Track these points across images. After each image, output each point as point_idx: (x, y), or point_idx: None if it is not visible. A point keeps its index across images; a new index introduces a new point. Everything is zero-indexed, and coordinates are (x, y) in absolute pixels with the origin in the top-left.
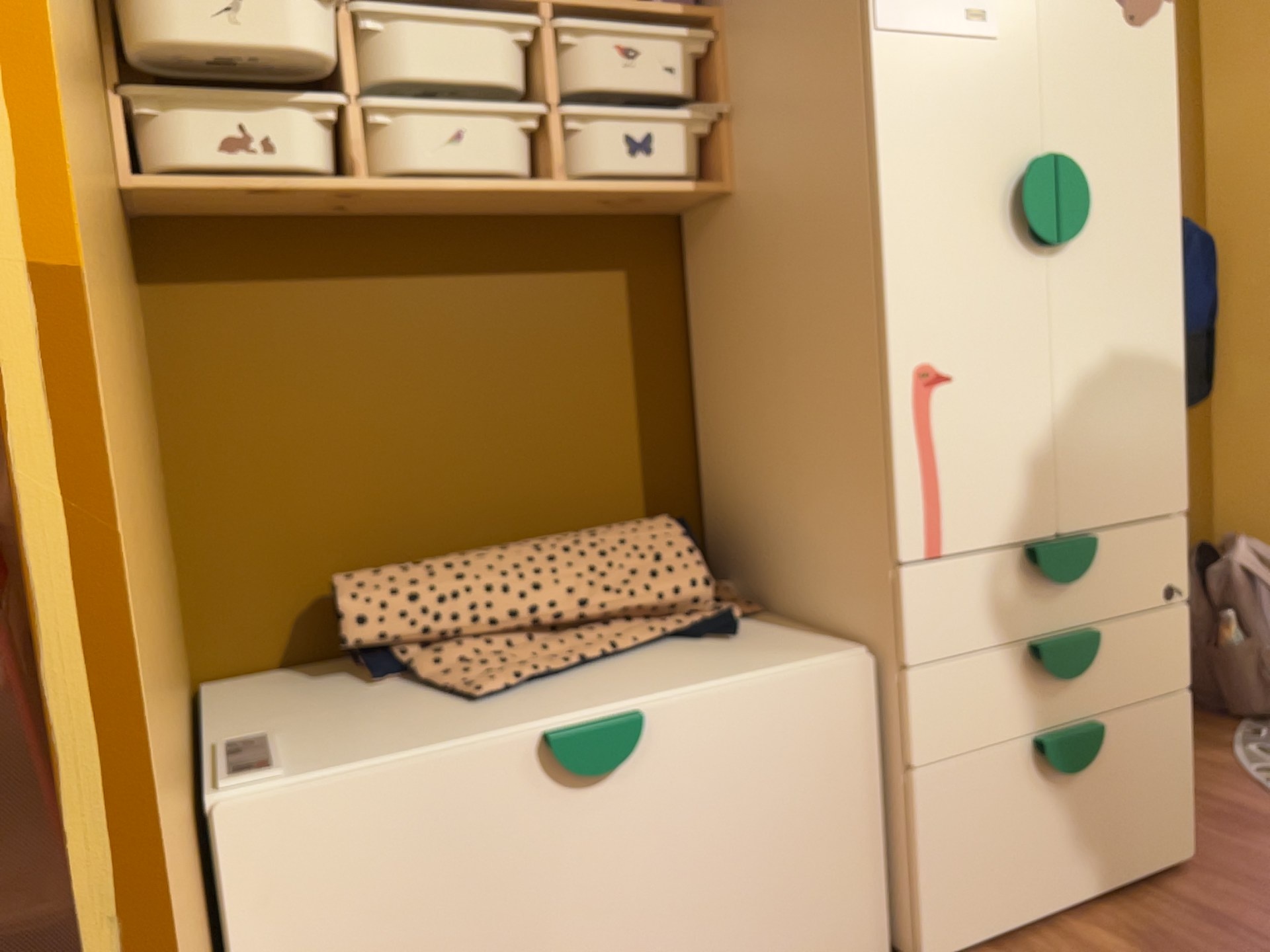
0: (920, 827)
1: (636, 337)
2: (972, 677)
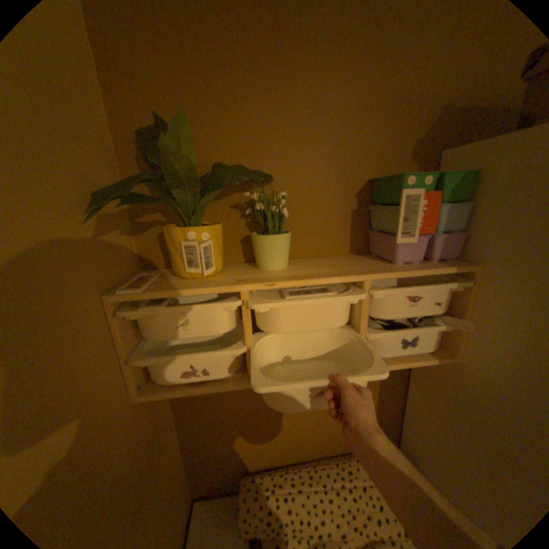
0: None
1: None
2: None
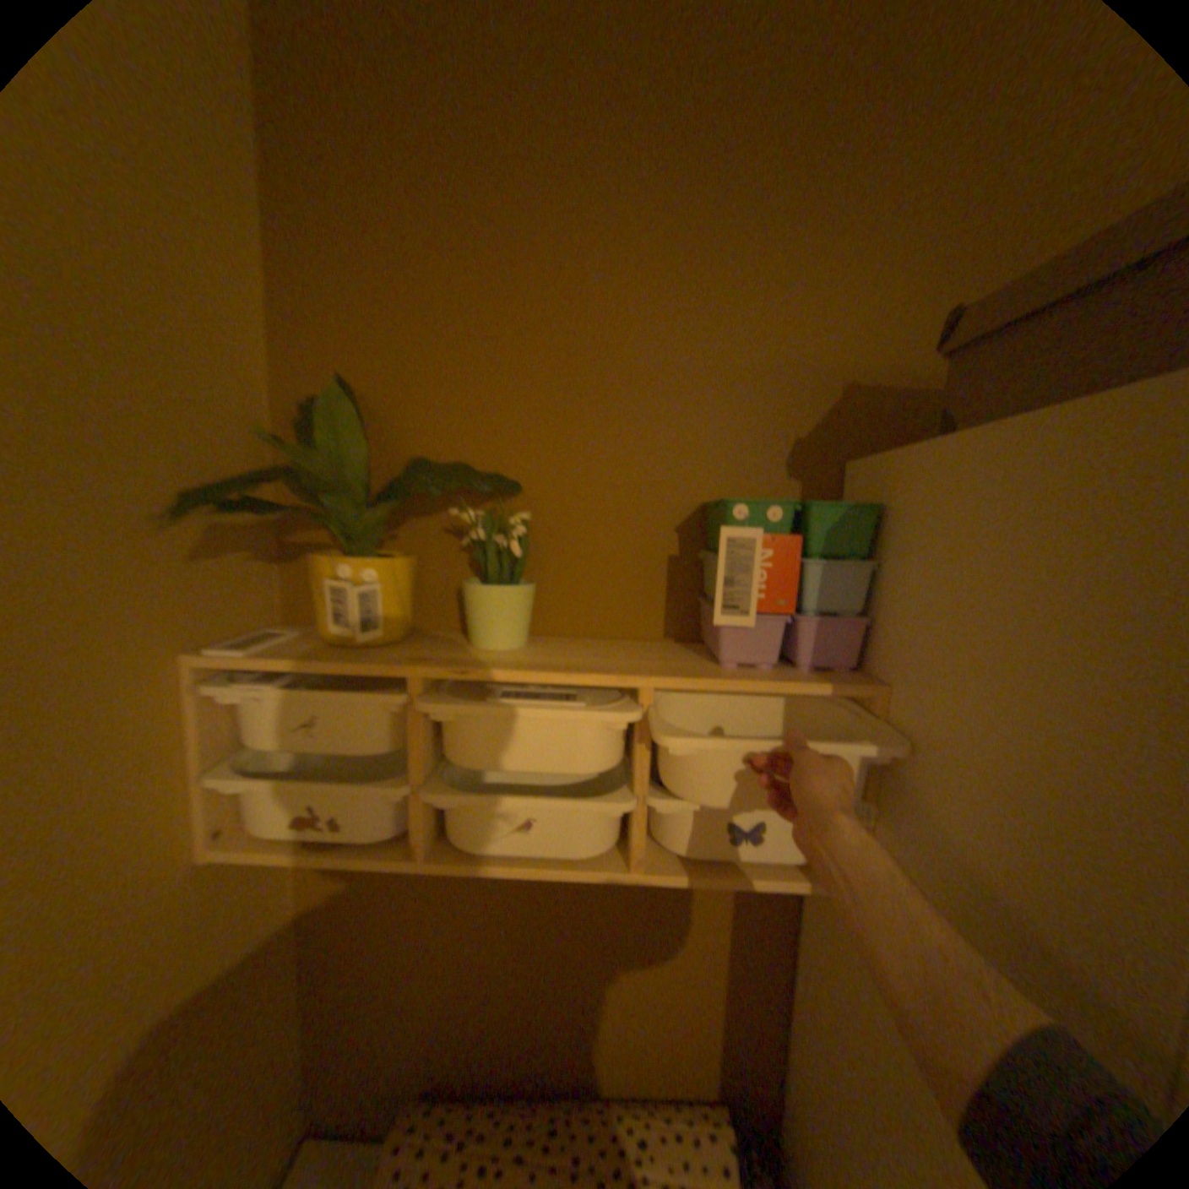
0: None
1: (735, 926)
2: None
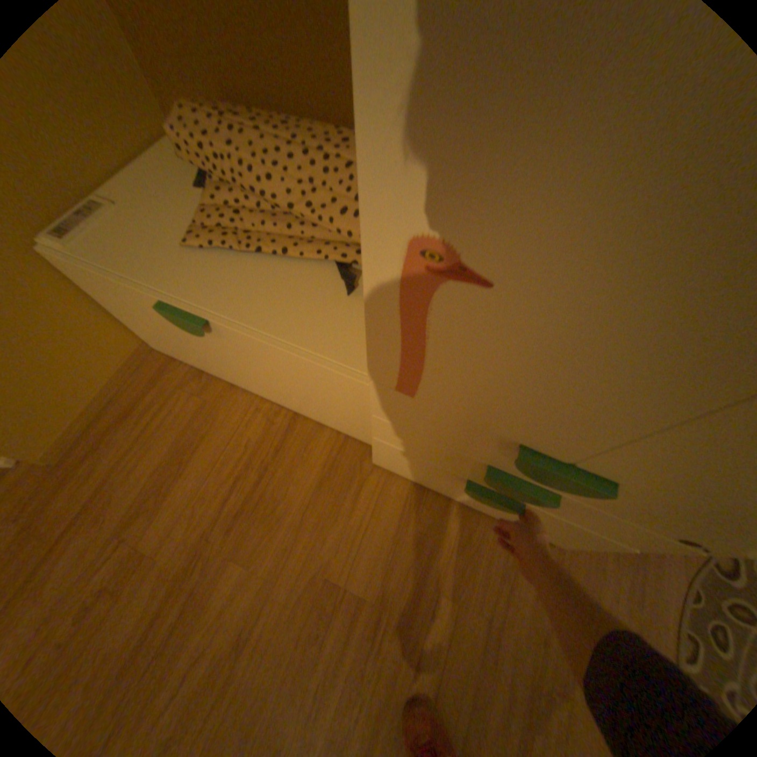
0: (373, 444)
1: None
2: (424, 441)
